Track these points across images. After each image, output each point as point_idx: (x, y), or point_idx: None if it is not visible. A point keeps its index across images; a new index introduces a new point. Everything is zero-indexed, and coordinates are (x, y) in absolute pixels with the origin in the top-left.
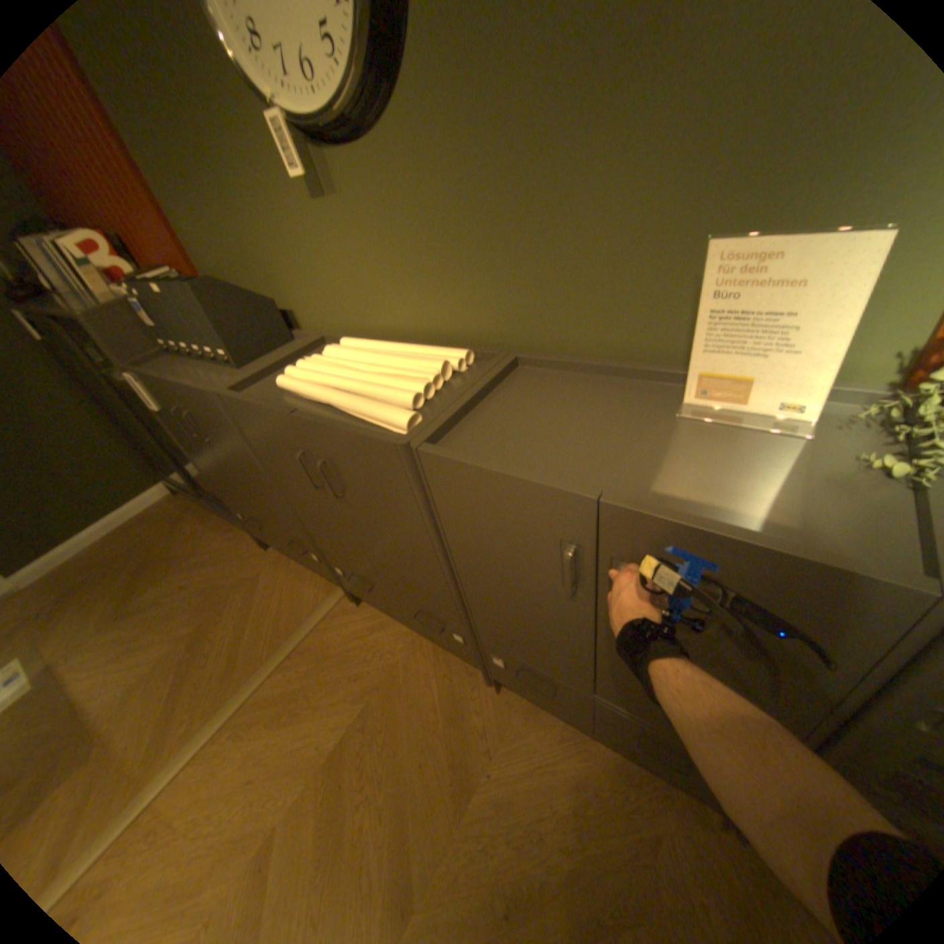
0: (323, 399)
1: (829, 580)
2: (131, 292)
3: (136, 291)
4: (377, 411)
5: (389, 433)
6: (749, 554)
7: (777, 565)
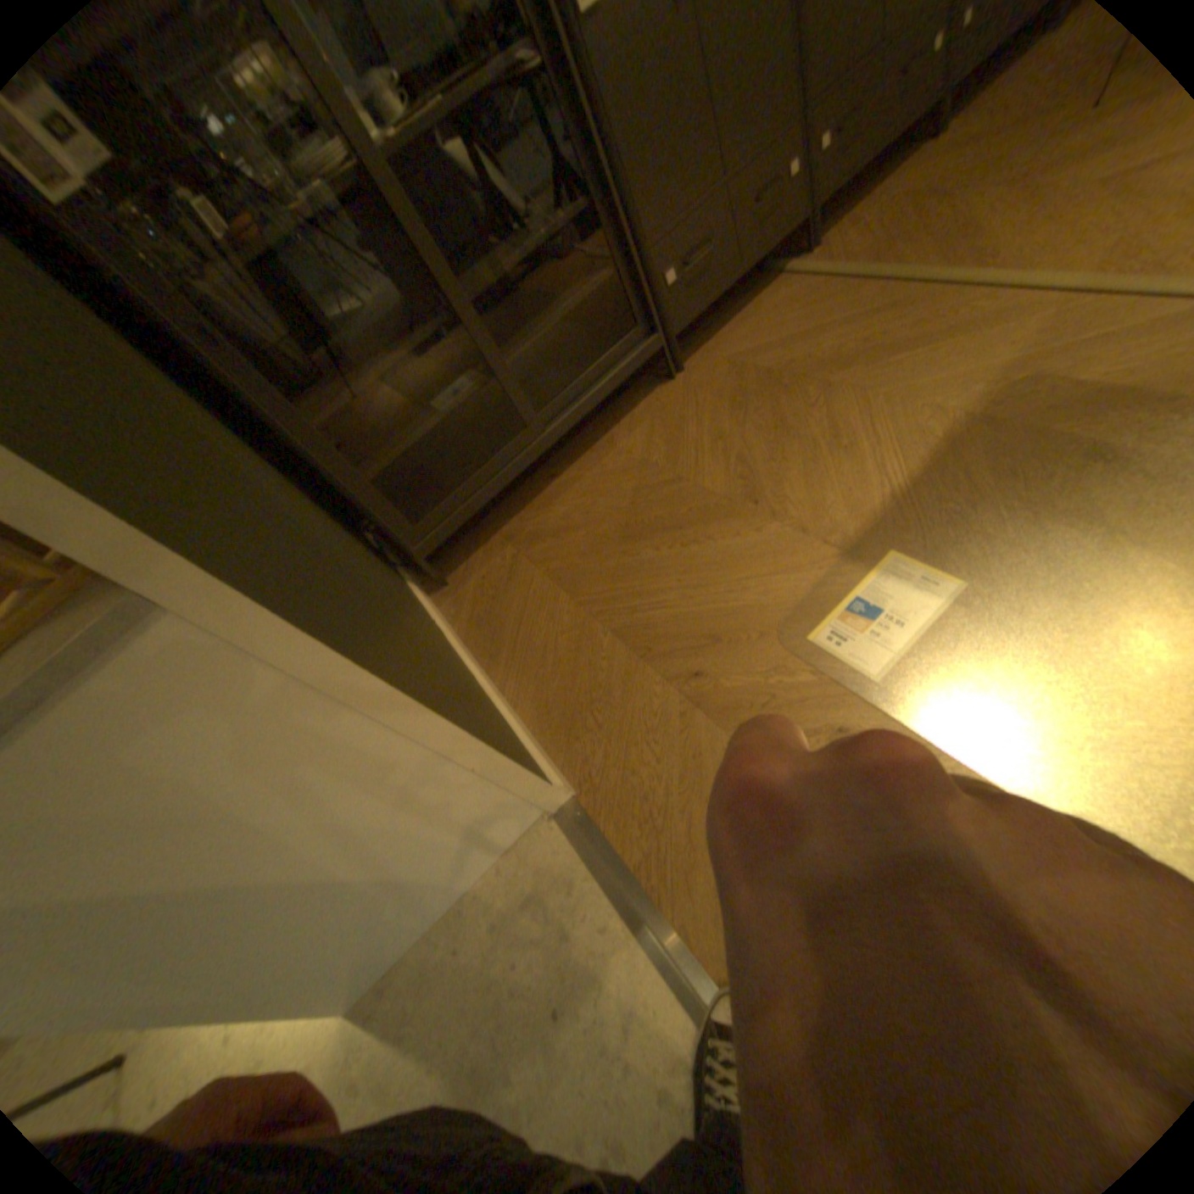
0: None
1: None
2: None
3: None
4: None
5: None
6: None
7: None
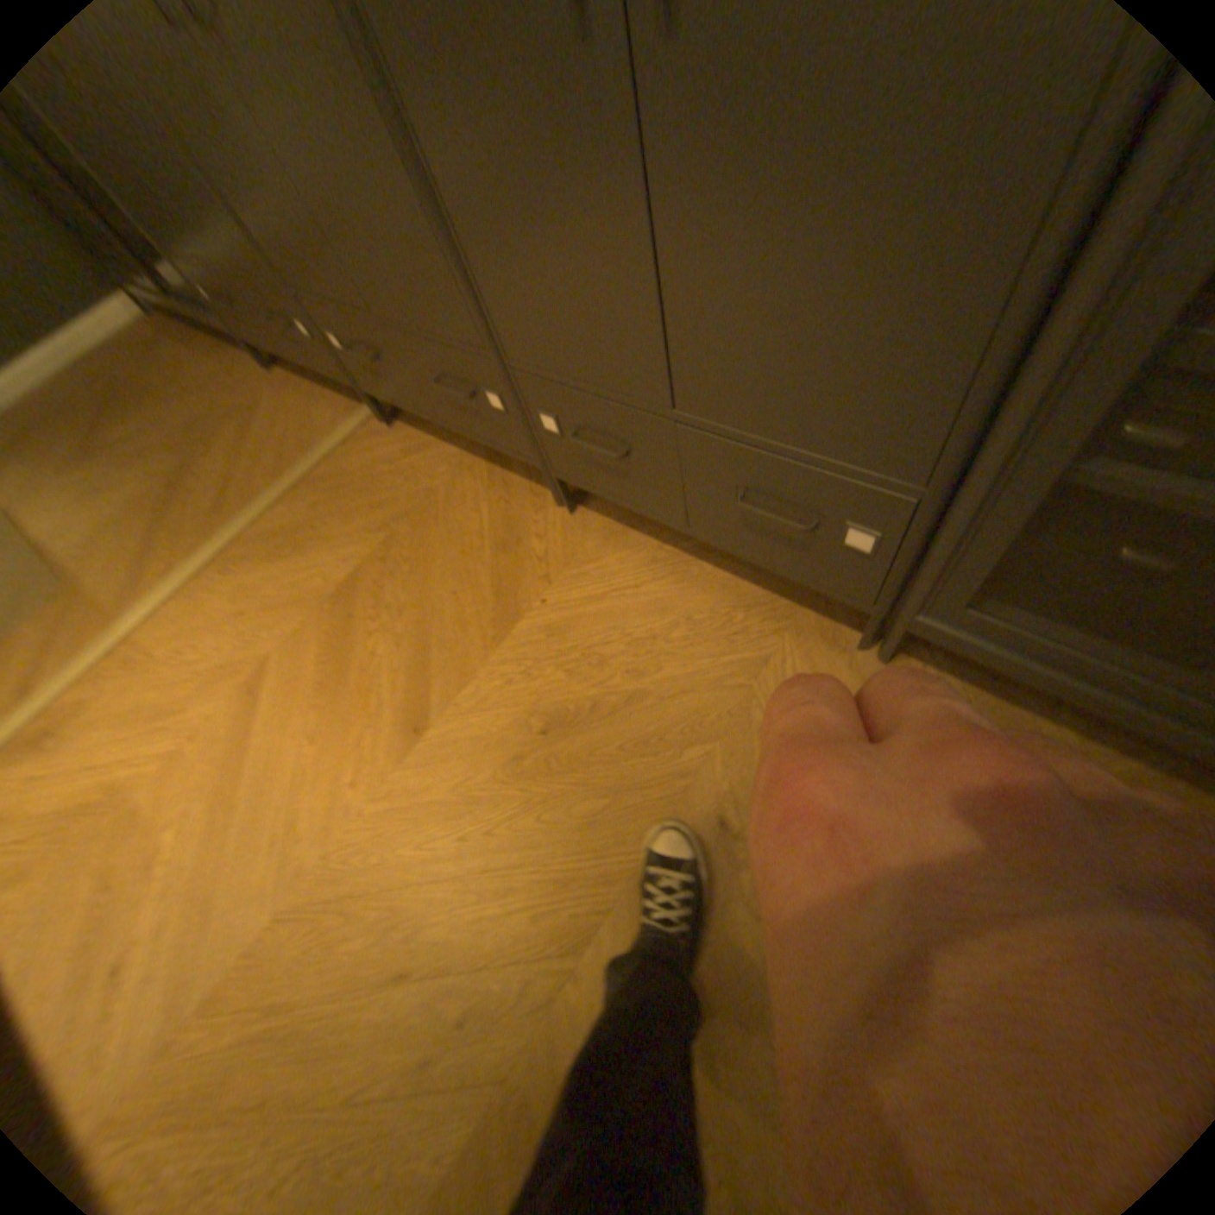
0: None
1: None
2: None
3: None
4: None
5: None
6: None
7: None
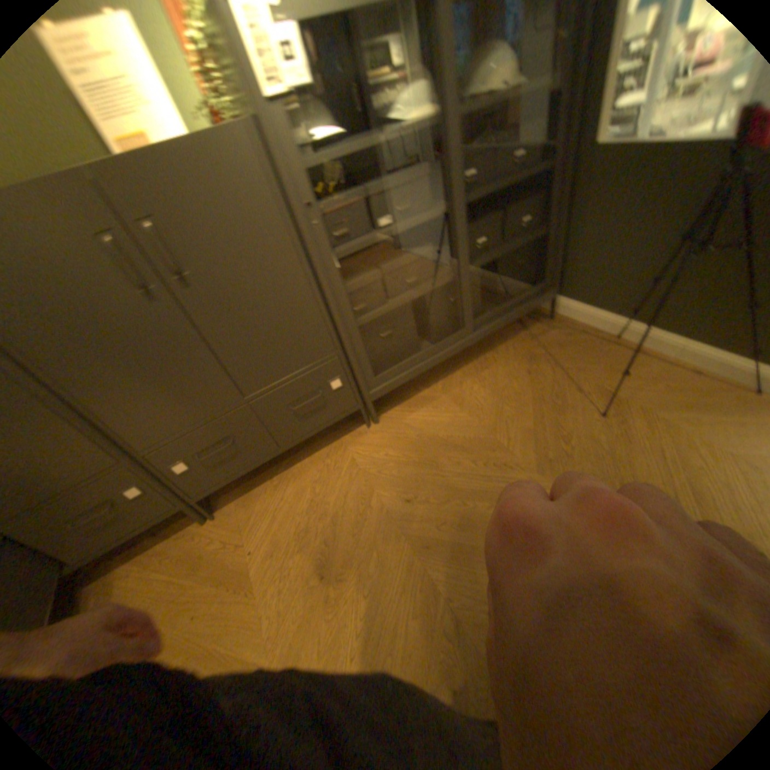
0: None
1: (219, 139)
2: None
3: None
4: None
5: None
6: (185, 148)
7: (198, 145)
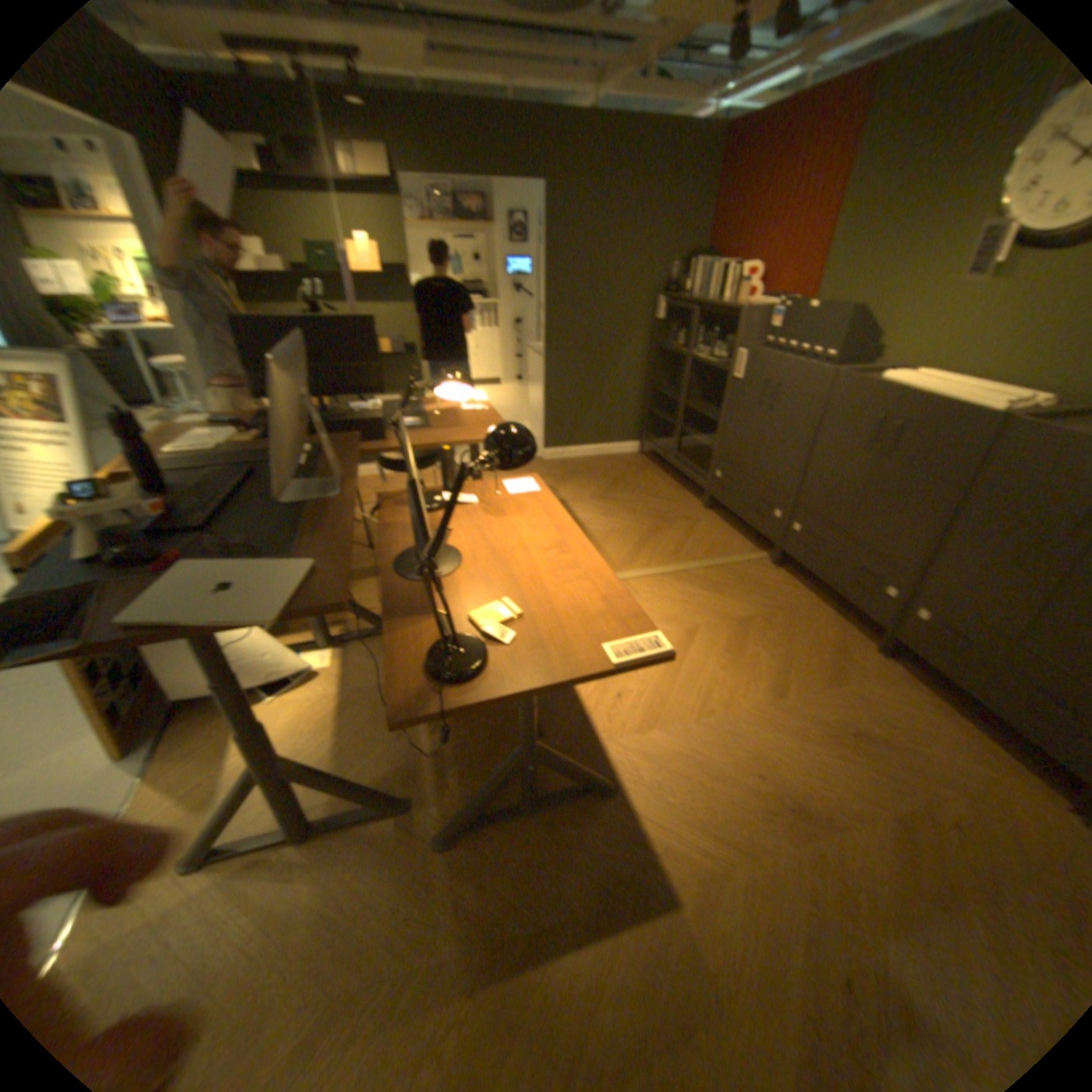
0: (929, 389)
1: None
2: (785, 304)
3: (791, 305)
4: (980, 400)
5: (991, 410)
6: None
7: None
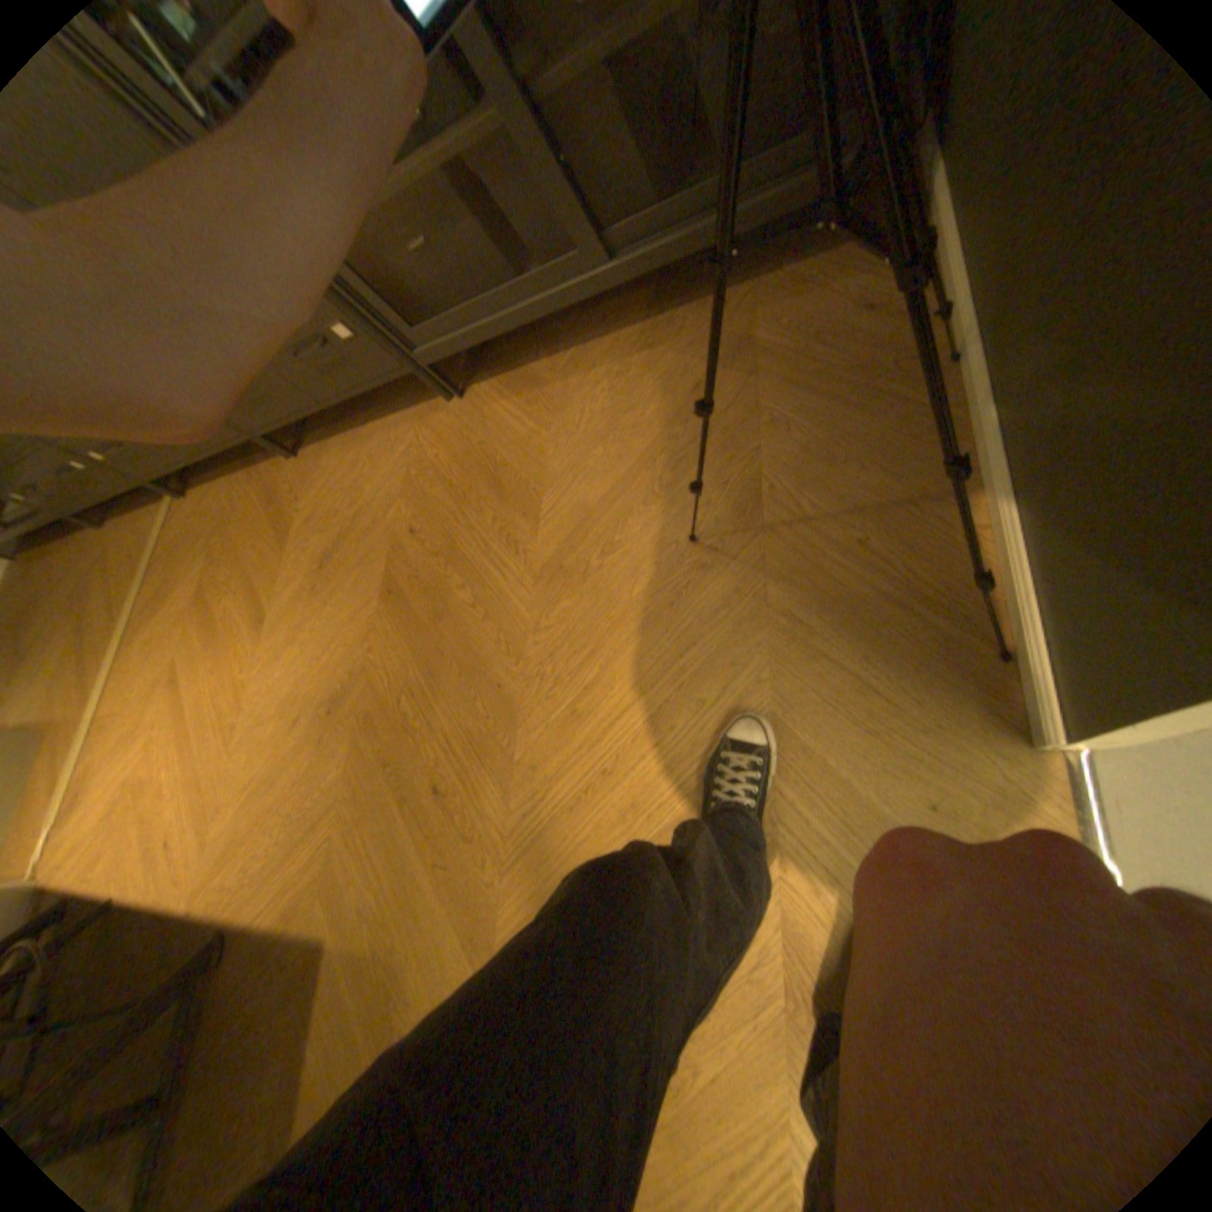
0: None
1: None
2: None
3: None
4: None
5: None
6: None
7: None
